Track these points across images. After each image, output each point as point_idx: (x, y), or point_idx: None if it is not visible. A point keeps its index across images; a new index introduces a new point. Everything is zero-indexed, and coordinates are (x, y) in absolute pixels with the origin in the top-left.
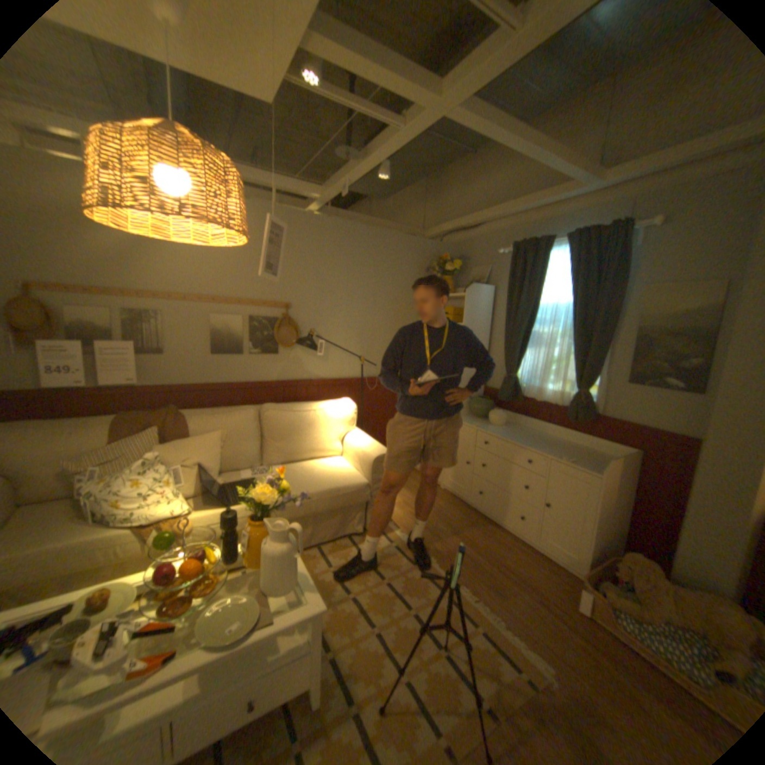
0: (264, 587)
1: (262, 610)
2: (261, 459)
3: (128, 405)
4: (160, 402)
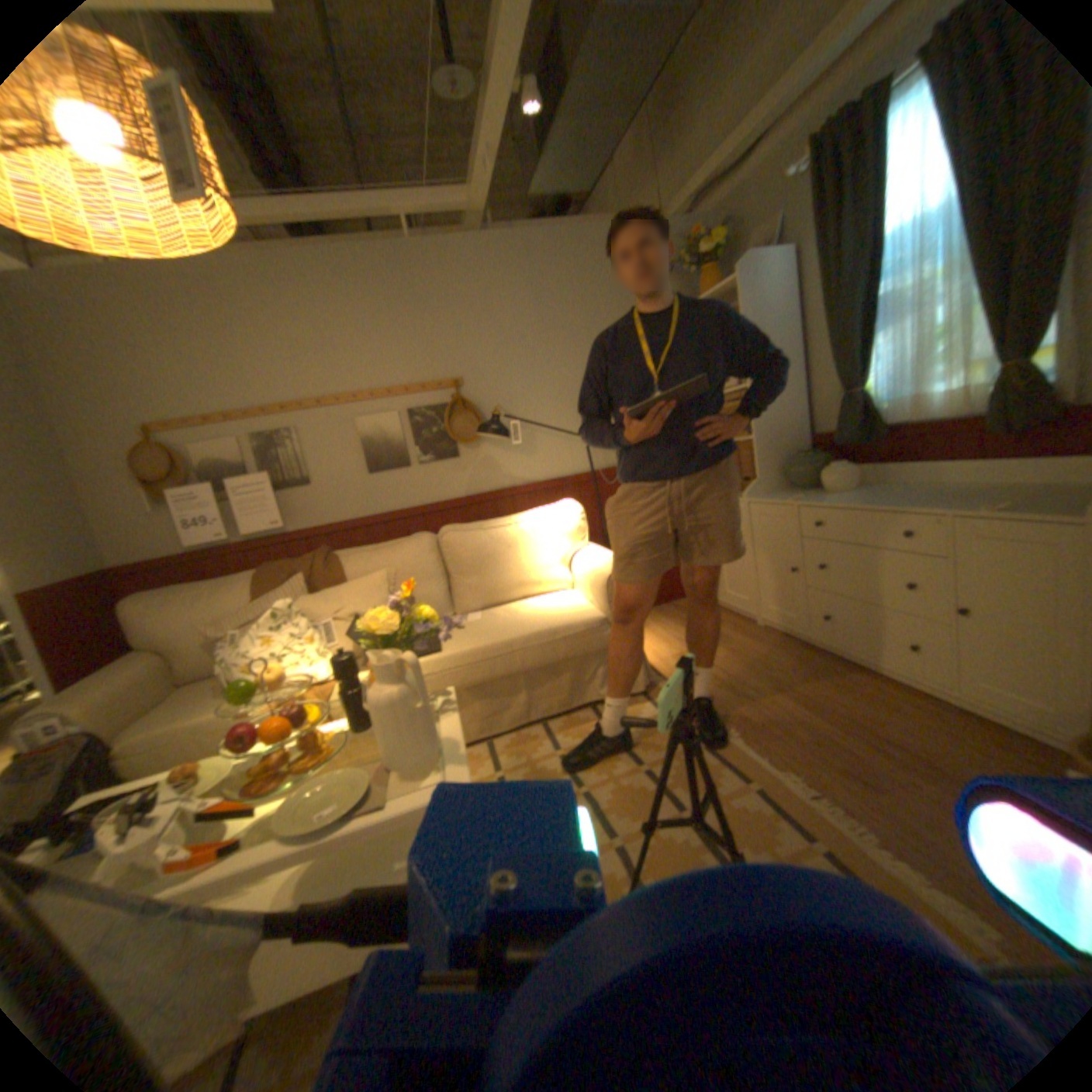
0: (380, 753)
1: (375, 787)
2: (452, 603)
3: (285, 555)
4: (321, 547)
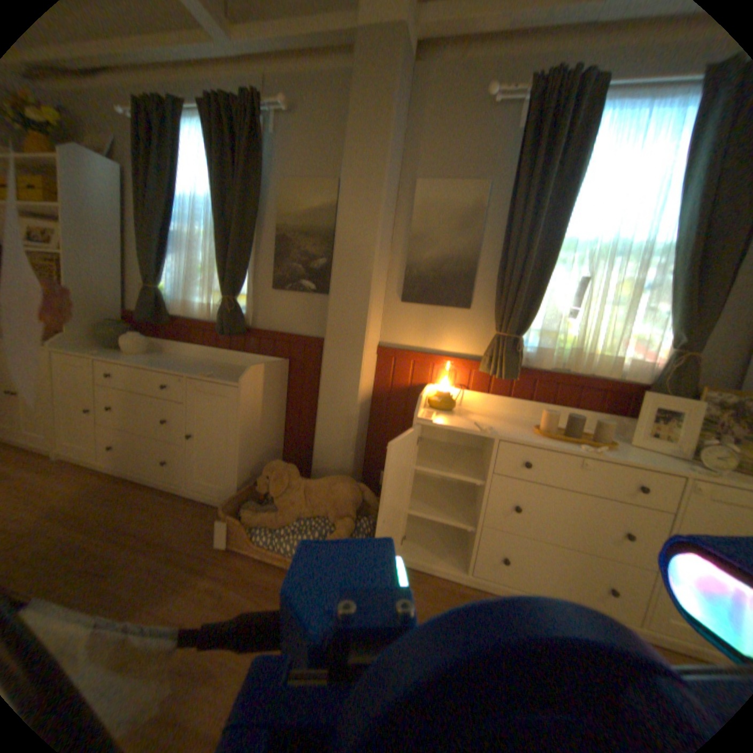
0: None
1: None
2: None
3: None
4: None
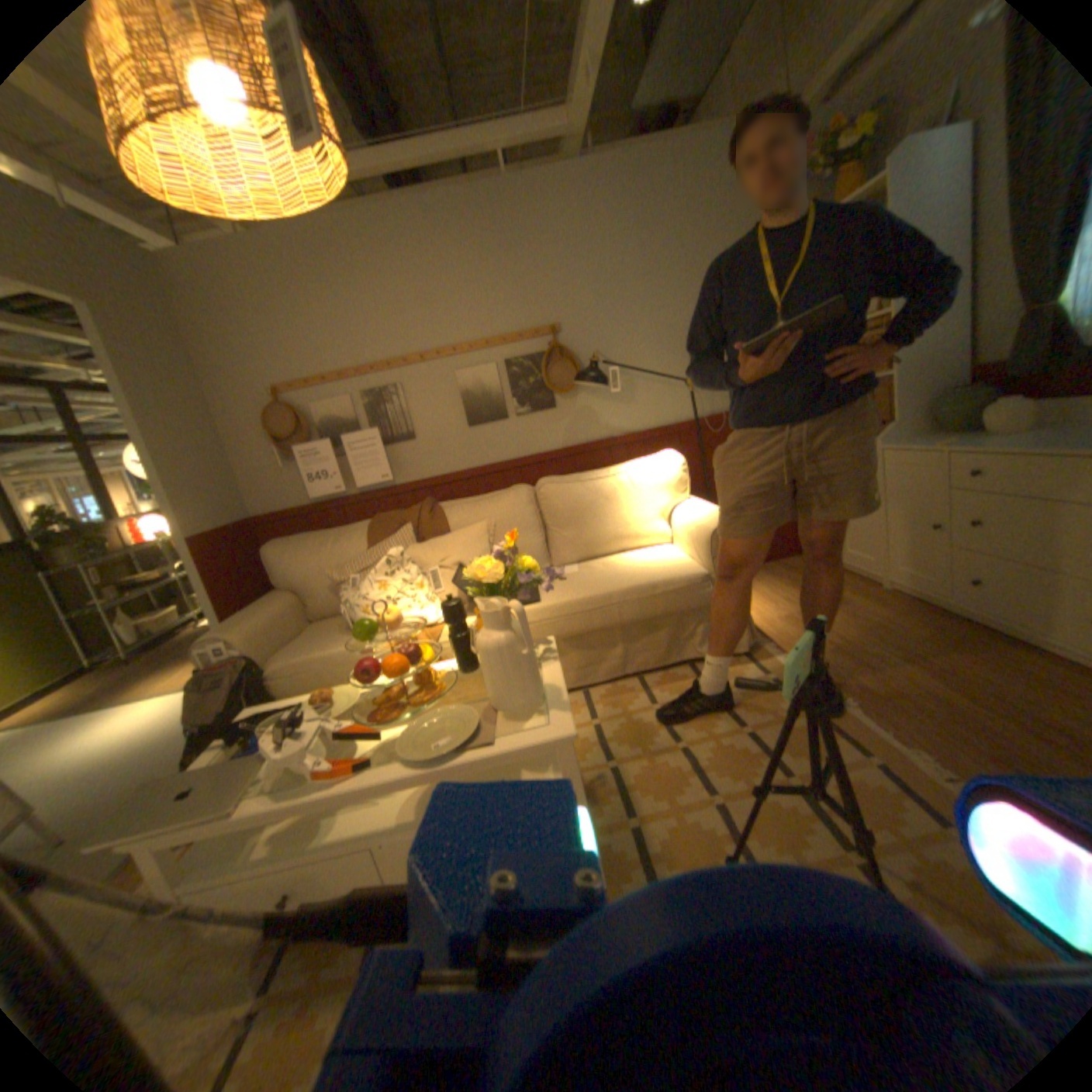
0: (489, 693)
1: (485, 724)
2: (549, 555)
3: (395, 506)
4: (426, 499)
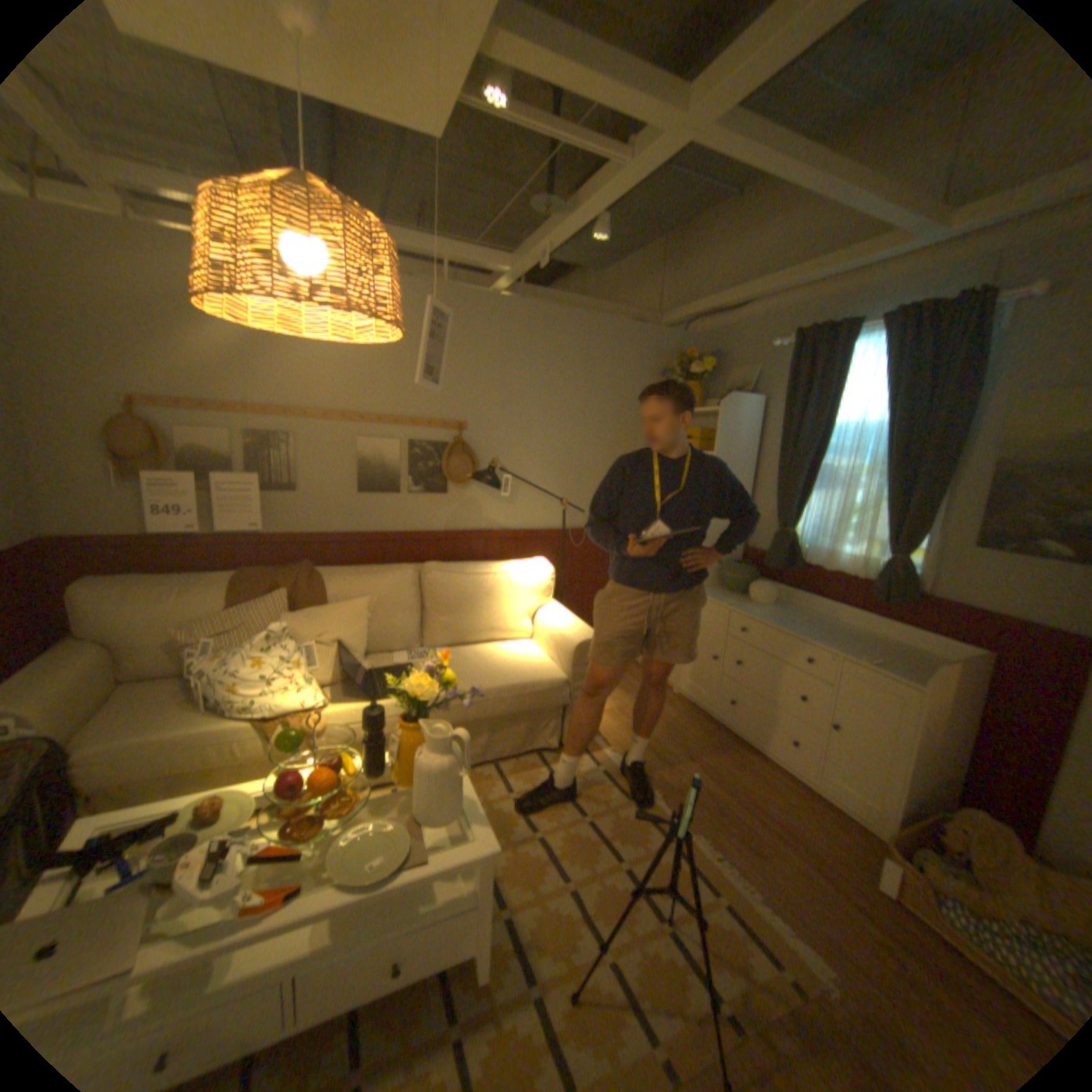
0: (418, 813)
1: (414, 844)
2: (421, 638)
3: (252, 558)
4: (292, 556)
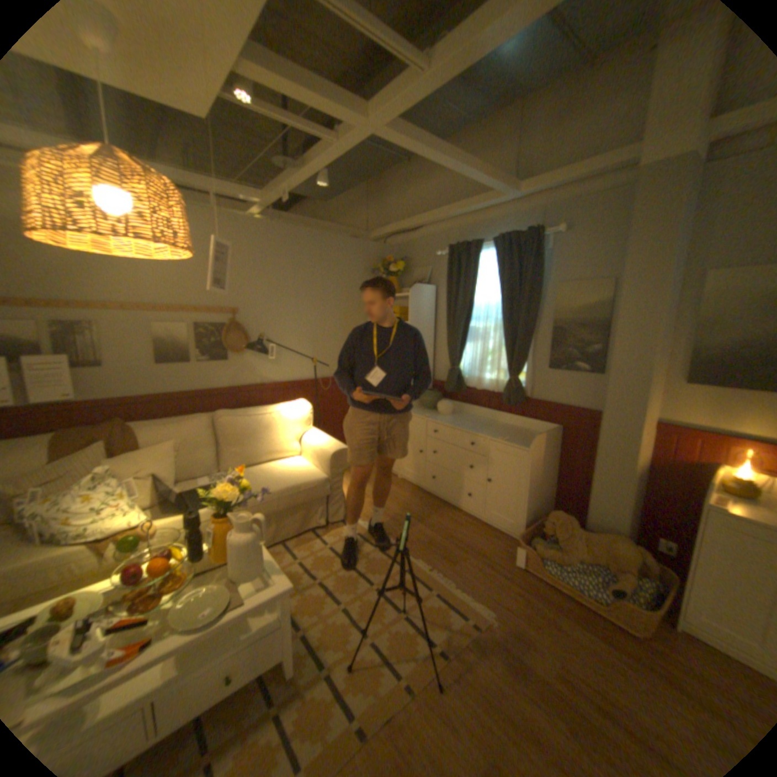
0: (232, 575)
1: (231, 595)
2: (218, 465)
3: (65, 422)
4: (102, 417)
